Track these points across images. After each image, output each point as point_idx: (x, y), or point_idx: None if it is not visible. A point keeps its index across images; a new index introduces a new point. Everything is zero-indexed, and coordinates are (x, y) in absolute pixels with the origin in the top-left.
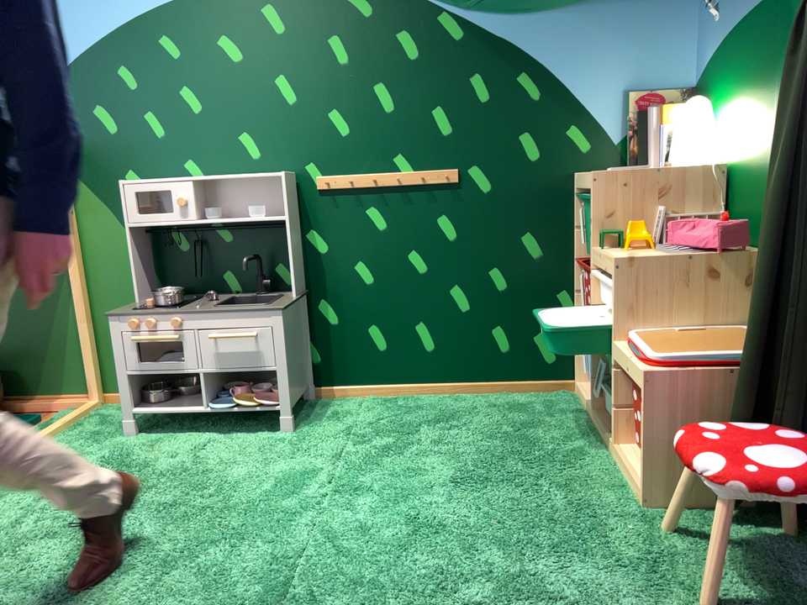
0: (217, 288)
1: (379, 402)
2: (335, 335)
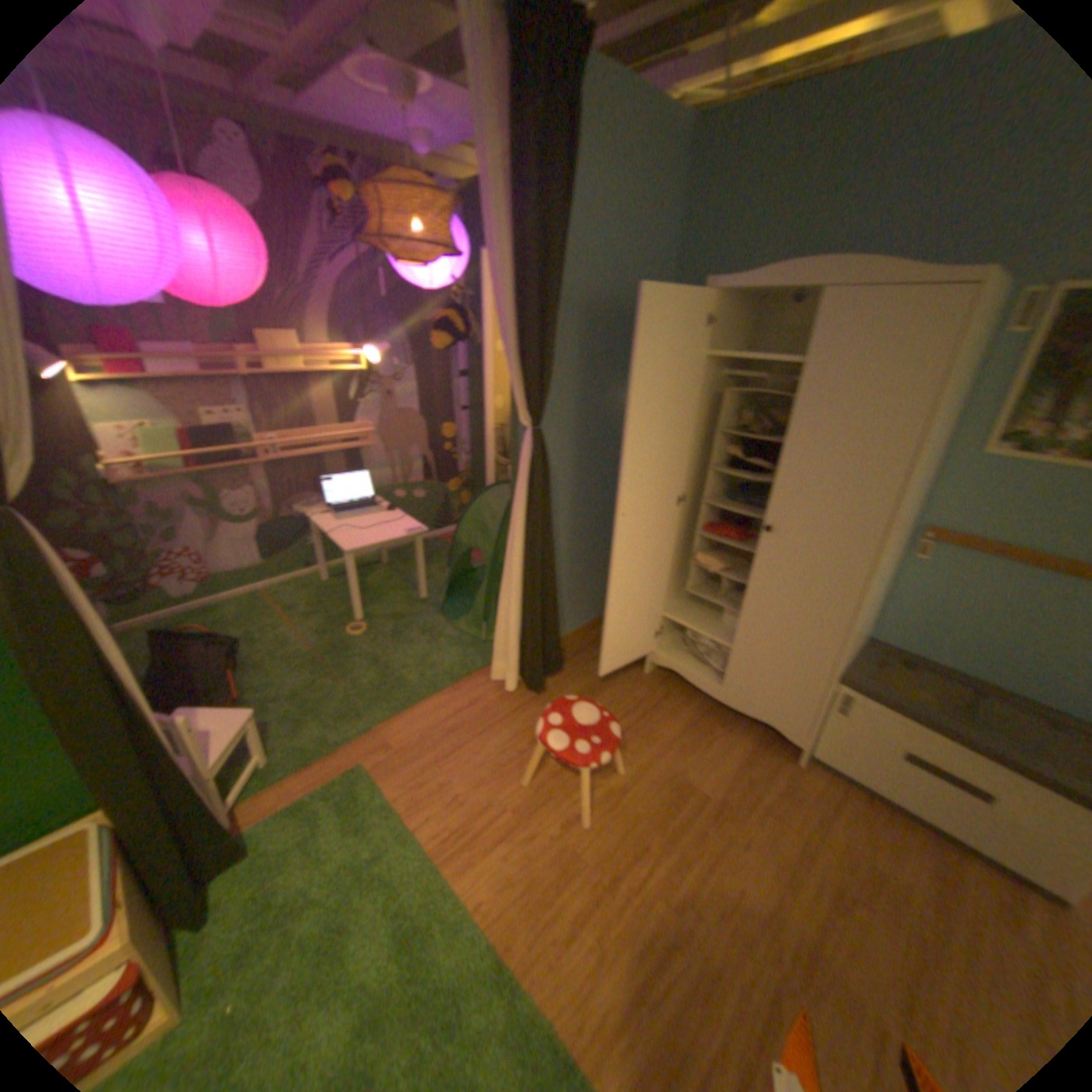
0: None
1: None
2: None
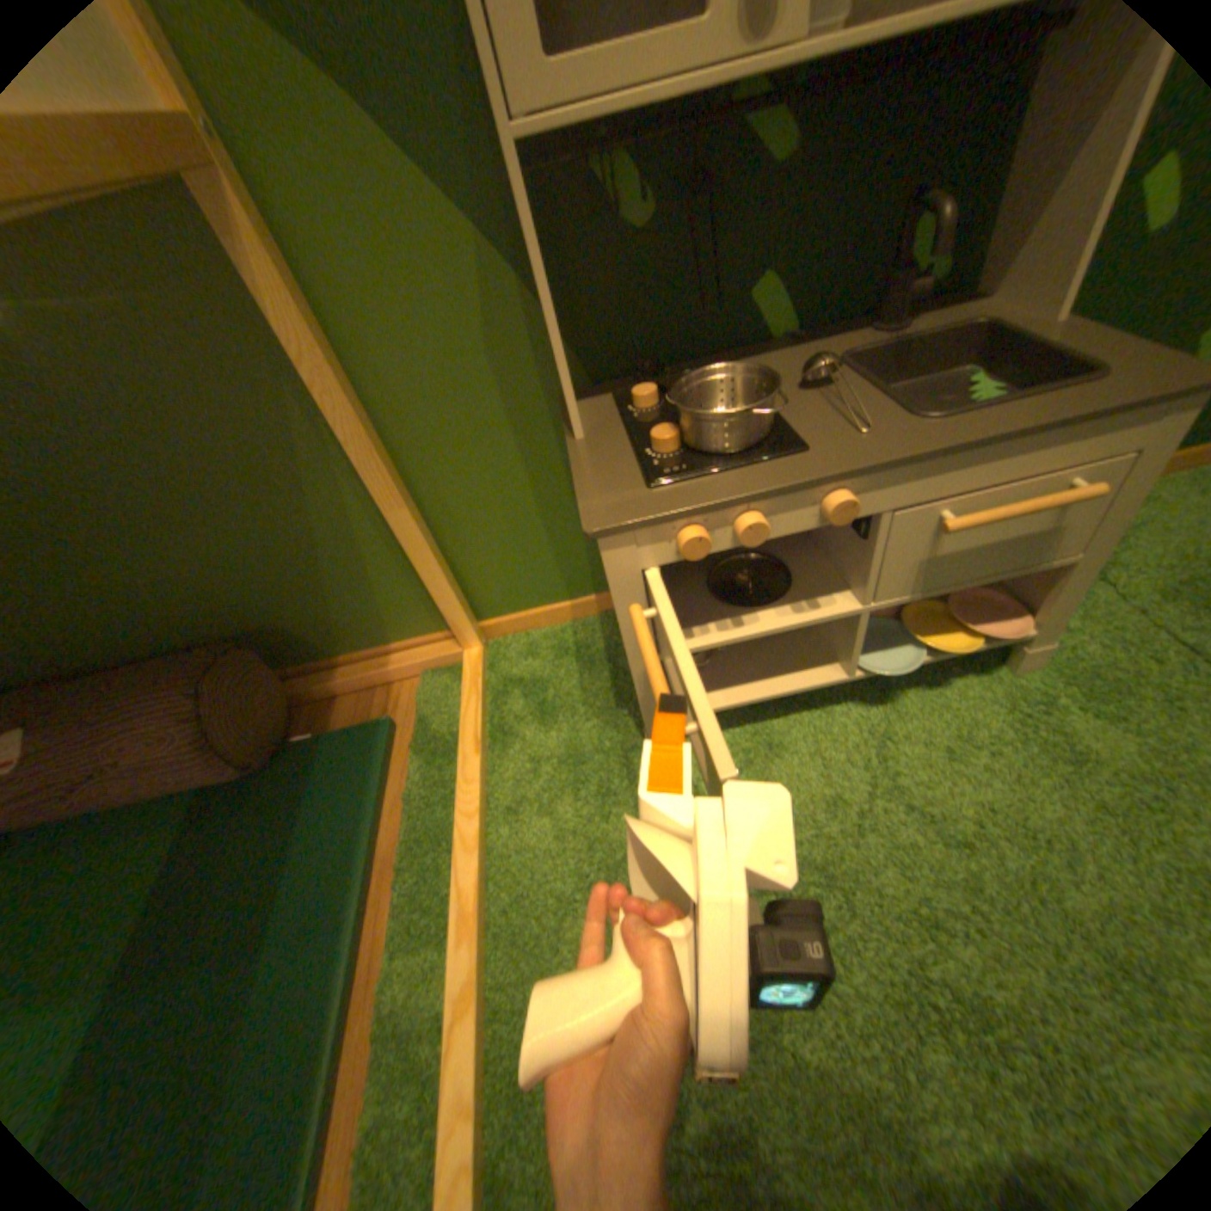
0: (738, 337)
1: None
2: None
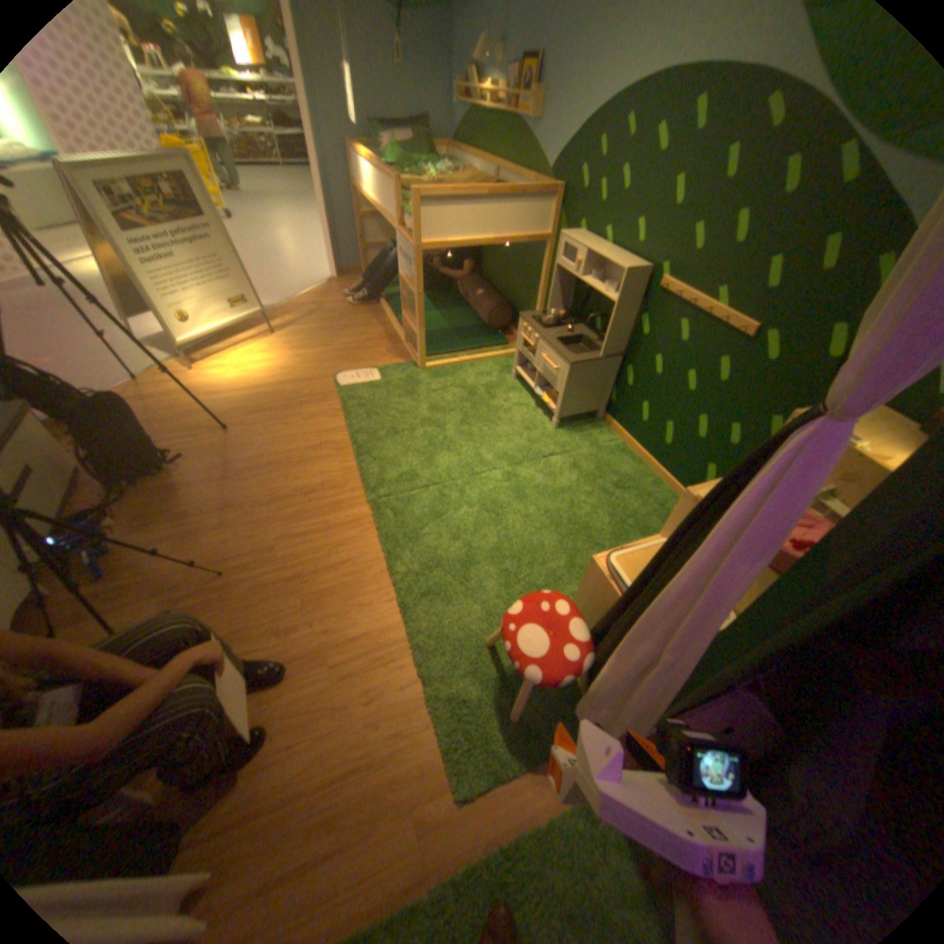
0: (589, 324)
1: (619, 449)
2: (625, 394)
